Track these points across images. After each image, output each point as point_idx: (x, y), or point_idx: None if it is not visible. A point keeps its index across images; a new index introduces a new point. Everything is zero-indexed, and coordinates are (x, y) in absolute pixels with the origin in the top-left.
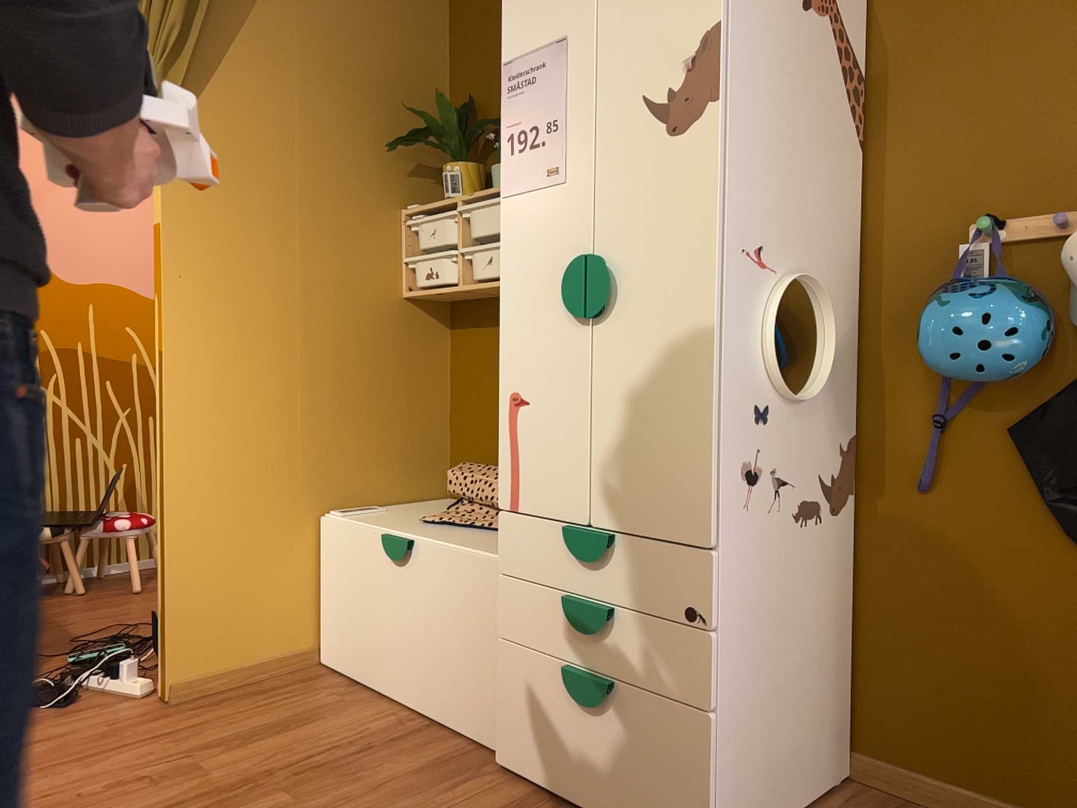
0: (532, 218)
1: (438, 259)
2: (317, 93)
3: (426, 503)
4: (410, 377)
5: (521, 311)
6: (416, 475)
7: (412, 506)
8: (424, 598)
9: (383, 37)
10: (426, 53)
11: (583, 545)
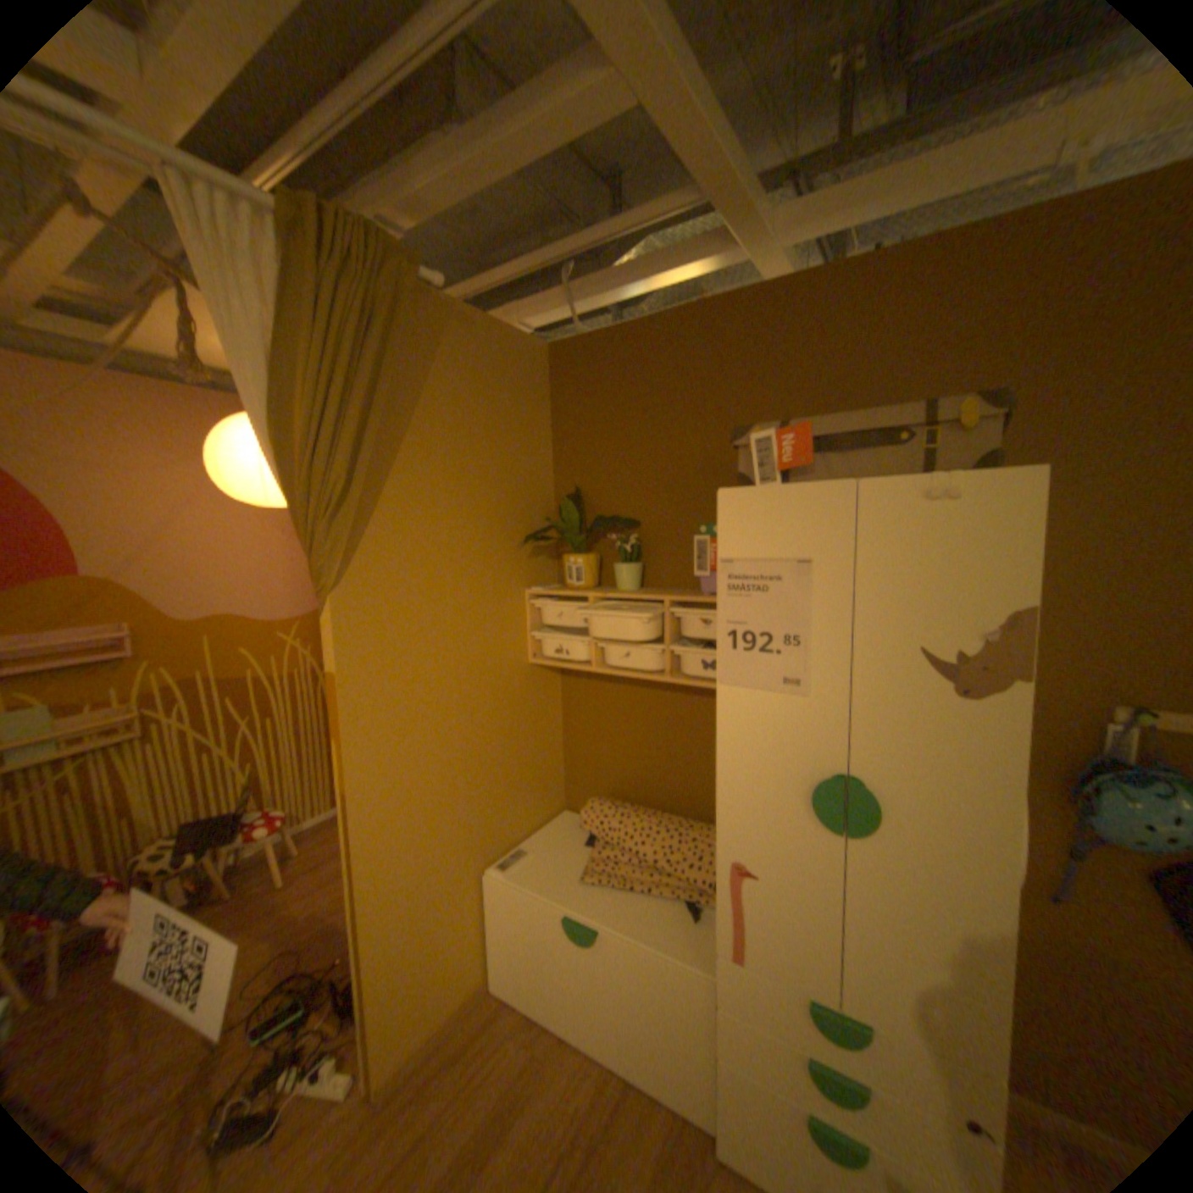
0: (763, 716)
1: (568, 640)
2: (458, 505)
3: (556, 825)
4: (536, 726)
5: (748, 796)
6: (545, 802)
7: (547, 834)
8: (614, 982)
9: (504, 440)
10: (536, 447)
11: (838, 1032)
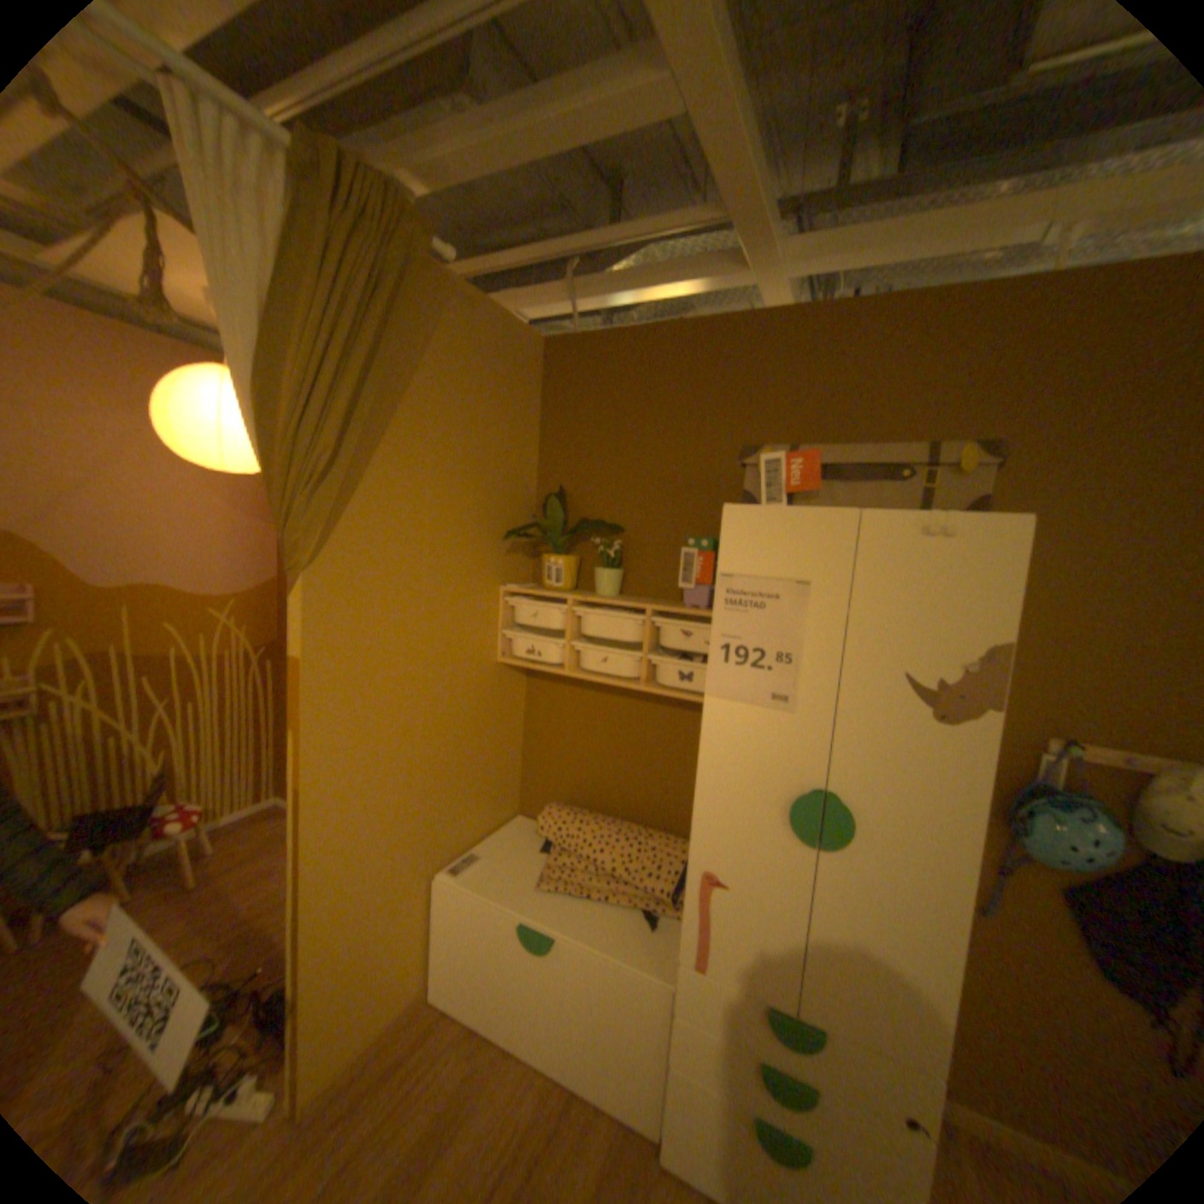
0: (748, 730)
1: (541, 641)
2: (442, 492)
3: (509, 830)
4: (498, 727)
5: (726, 807)
6: (499, 806)
7: (500, 839)
8: (567, 991)
9: (494, 430)
10: (523, 441)
11: (794, 1037)
